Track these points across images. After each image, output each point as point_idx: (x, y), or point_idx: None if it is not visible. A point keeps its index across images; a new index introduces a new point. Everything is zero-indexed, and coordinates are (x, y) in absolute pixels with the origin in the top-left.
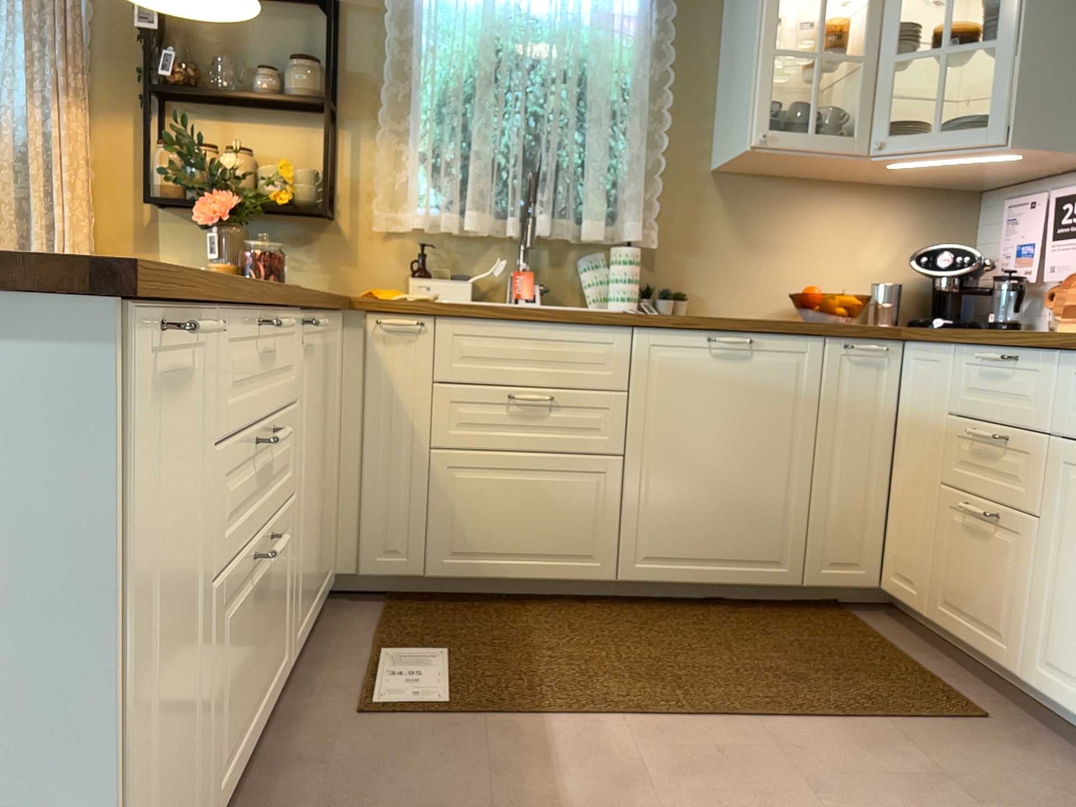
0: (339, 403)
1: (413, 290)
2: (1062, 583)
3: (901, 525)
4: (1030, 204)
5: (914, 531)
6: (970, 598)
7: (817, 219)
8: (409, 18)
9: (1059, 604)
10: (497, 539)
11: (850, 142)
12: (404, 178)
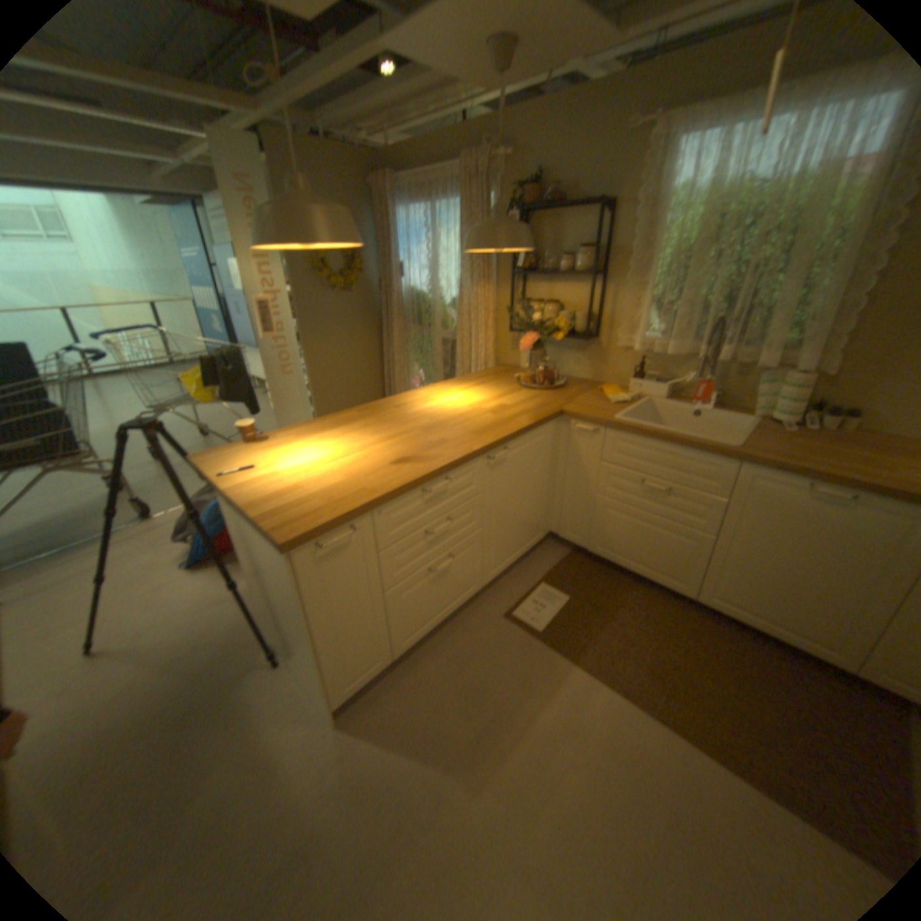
0: (554, 459)
1: (631, 386)
2: None
3: None
4: None
5: None
6: None
7: None
8: (657, 201)
9: None
10: (626, 549)
11: None
12: (639, 313)
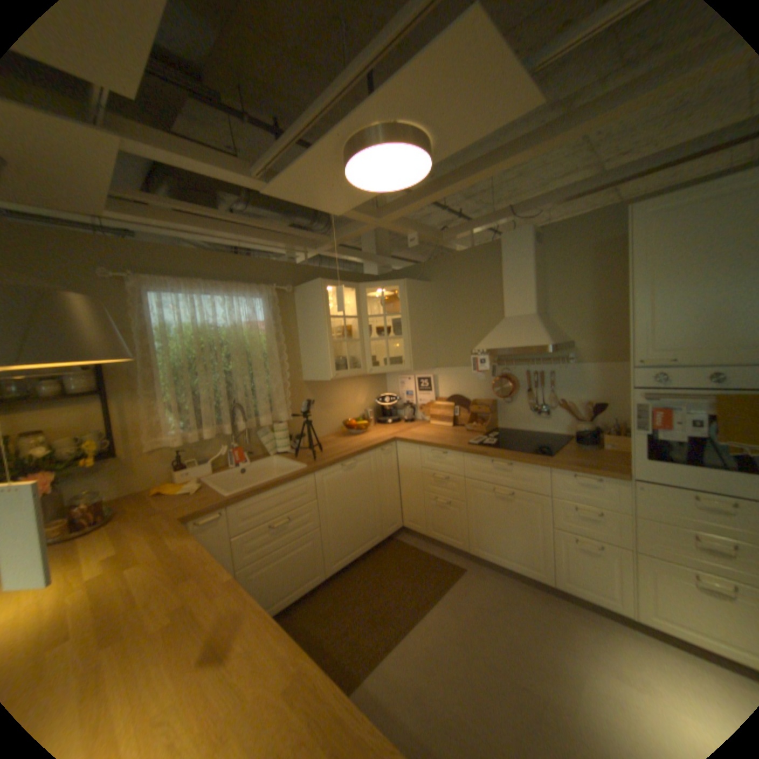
0: None
1: (177, 481)
2: (478, 522)
3: (407, 505)
4: (407, 379)
5: (414, 507)
6: (443, 529)
7: (341, 391)
8: (141, 335)
9: (478, 529)
10: (275, 596)
11: (360, 371)
12: (155, 421)
